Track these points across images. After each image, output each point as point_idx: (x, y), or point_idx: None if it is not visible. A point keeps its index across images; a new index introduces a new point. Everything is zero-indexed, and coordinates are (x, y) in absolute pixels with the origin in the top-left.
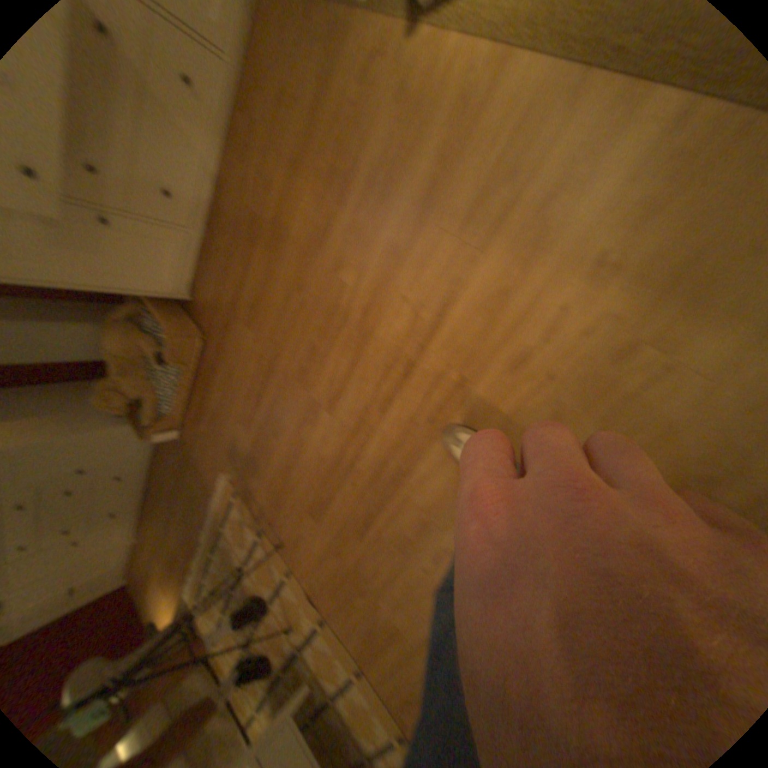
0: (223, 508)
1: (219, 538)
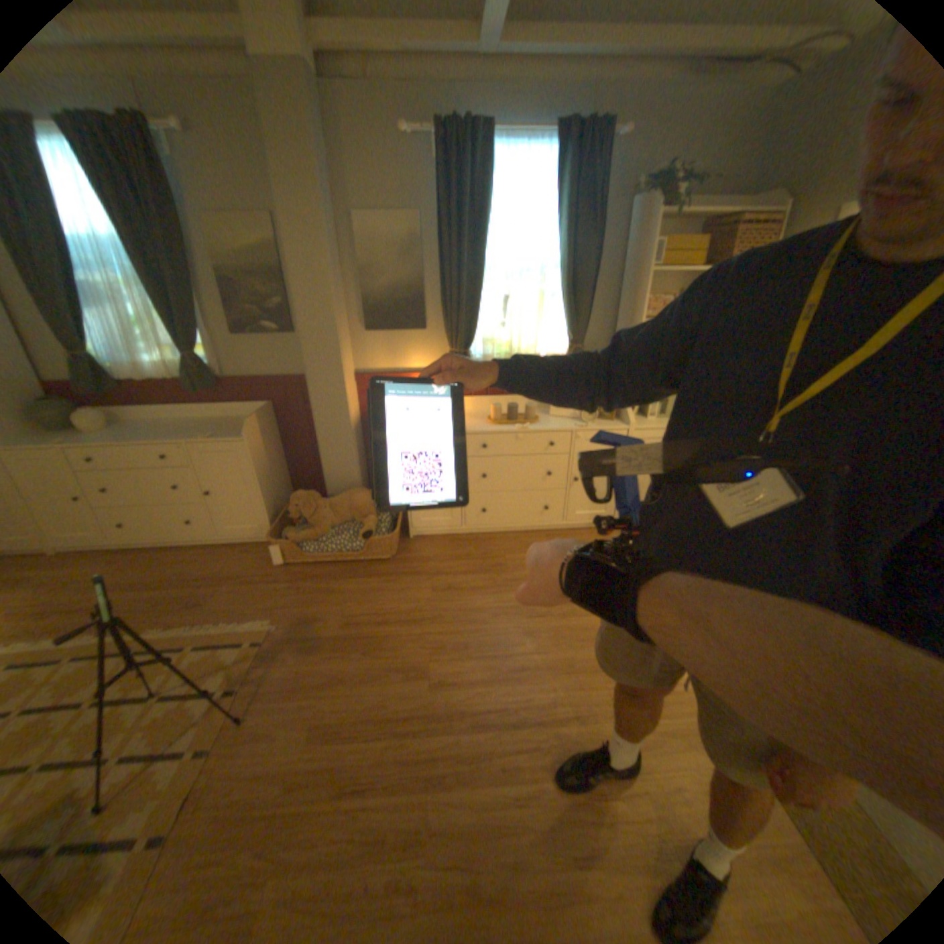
0: (228, 648)
1: (177, 662)
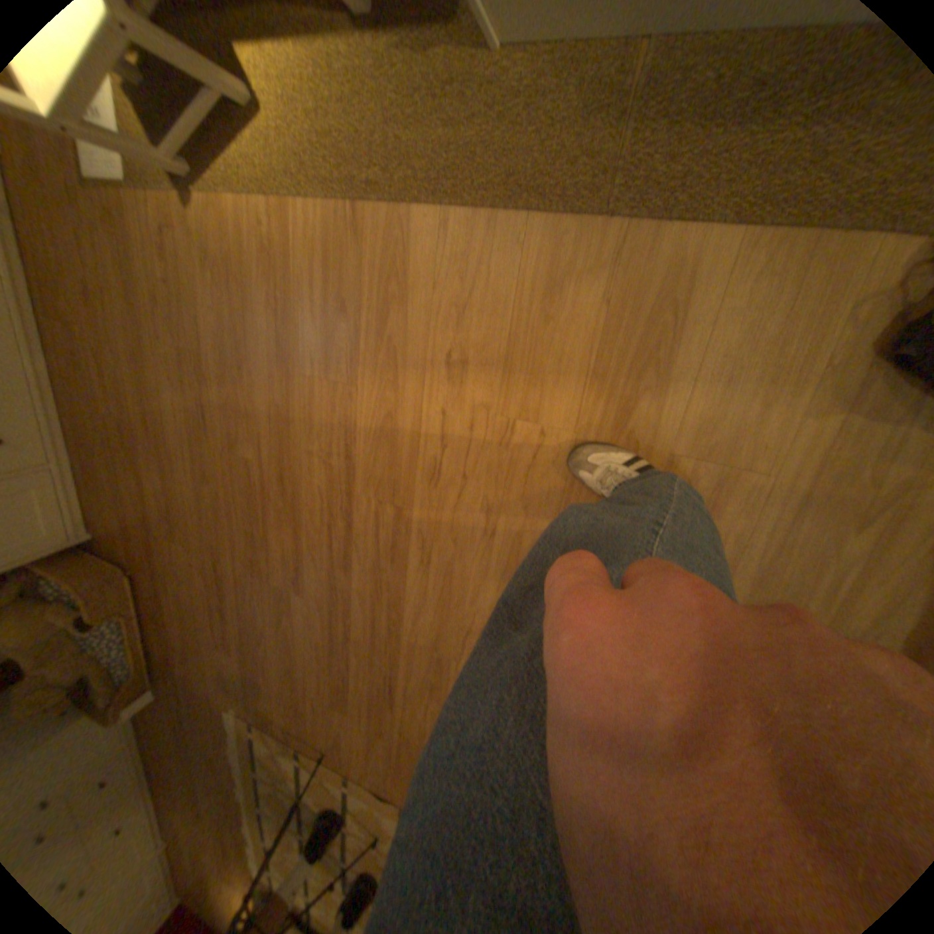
0: (245, 749)
1: (257, 783)
